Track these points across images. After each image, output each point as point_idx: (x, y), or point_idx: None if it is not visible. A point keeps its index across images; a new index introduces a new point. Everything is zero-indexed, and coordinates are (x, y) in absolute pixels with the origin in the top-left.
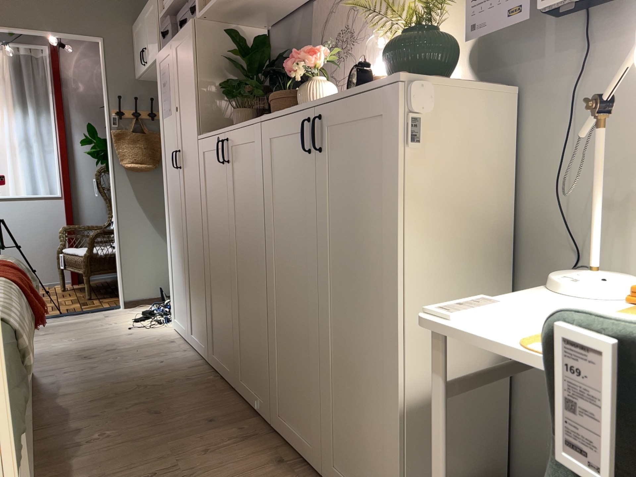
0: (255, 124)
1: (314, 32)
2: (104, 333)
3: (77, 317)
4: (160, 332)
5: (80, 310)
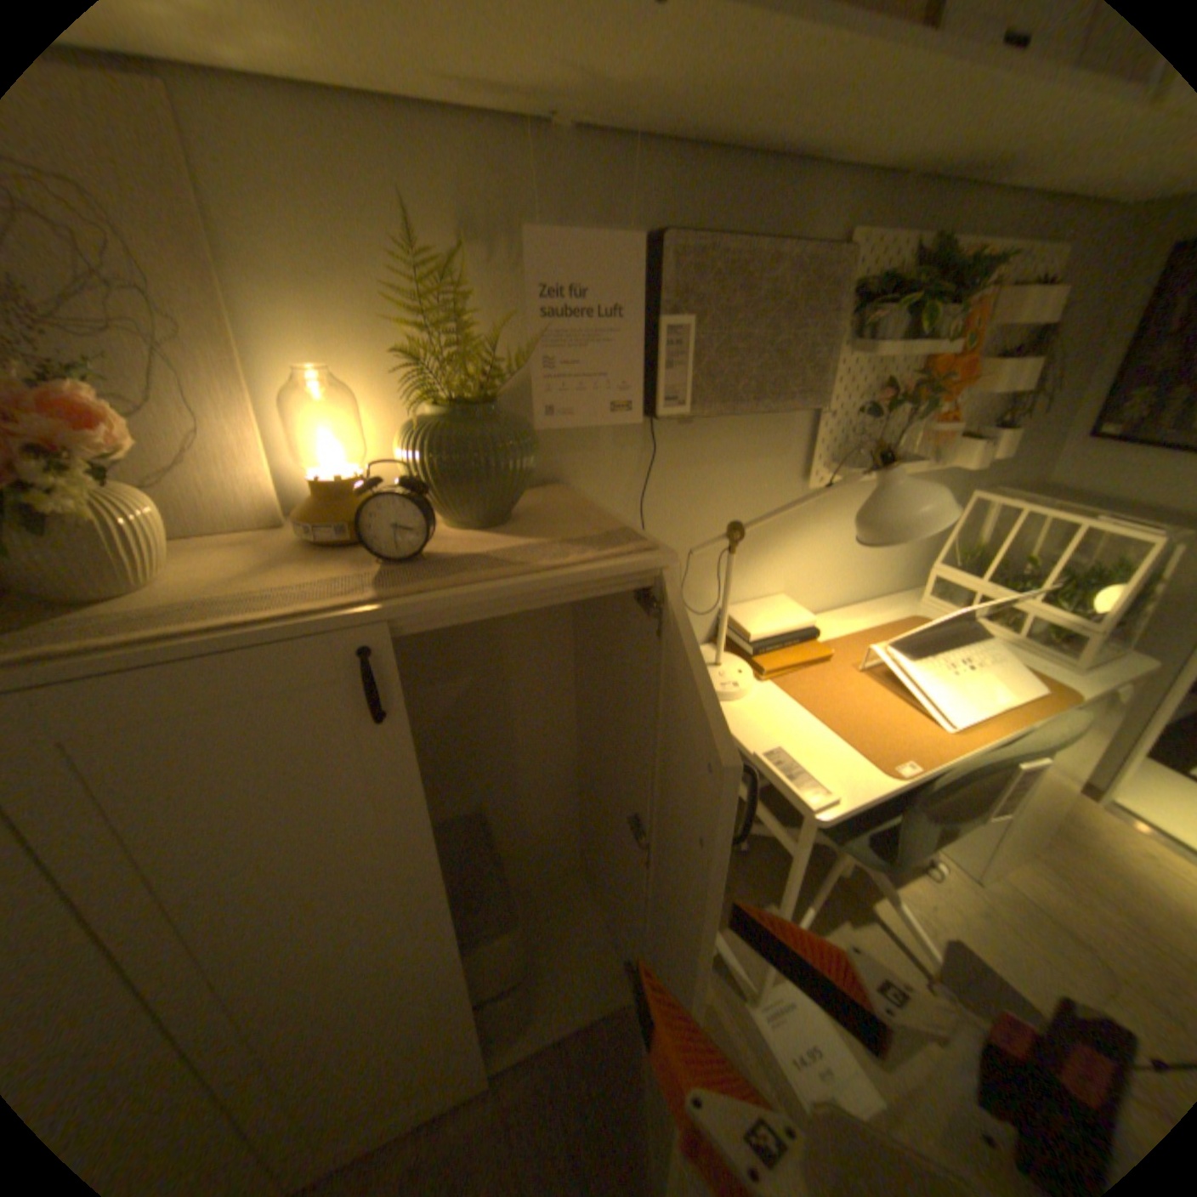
0: None
1: None
2: None
3: None
4: None
5: None
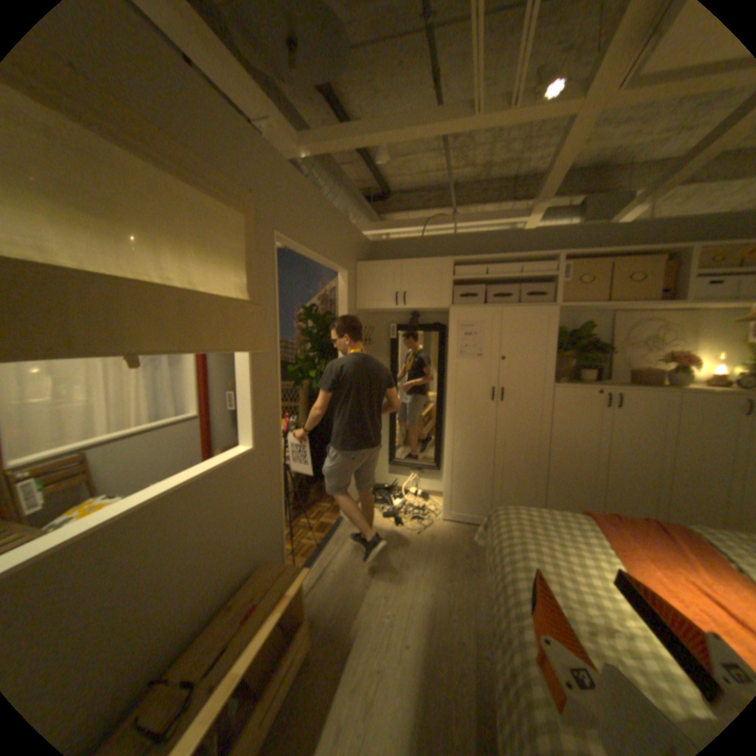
0: (672, 393)
1: (615, 330)
2: (413, 547)
3: (337, 544)
4: (445, 529)
5: (322, 536)
